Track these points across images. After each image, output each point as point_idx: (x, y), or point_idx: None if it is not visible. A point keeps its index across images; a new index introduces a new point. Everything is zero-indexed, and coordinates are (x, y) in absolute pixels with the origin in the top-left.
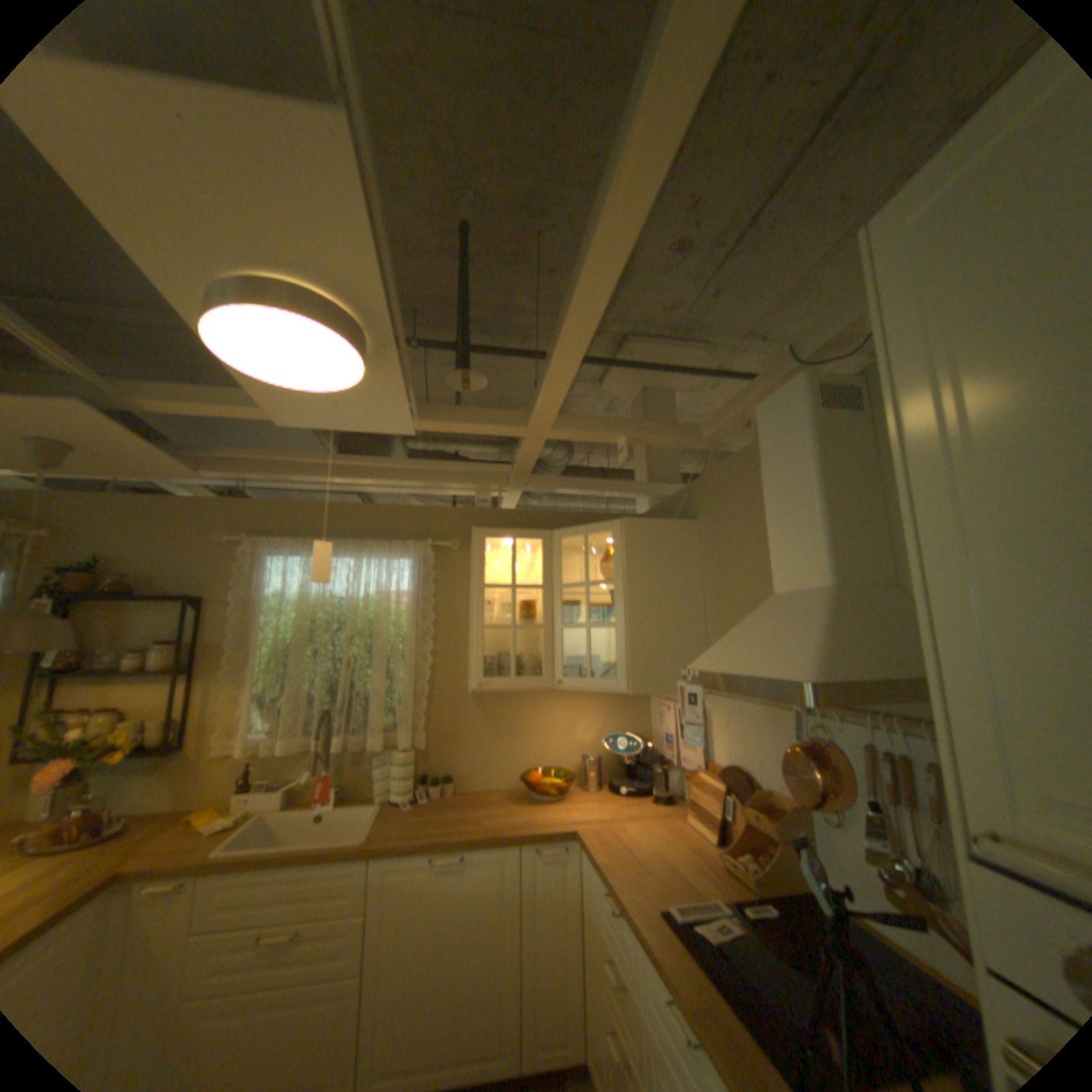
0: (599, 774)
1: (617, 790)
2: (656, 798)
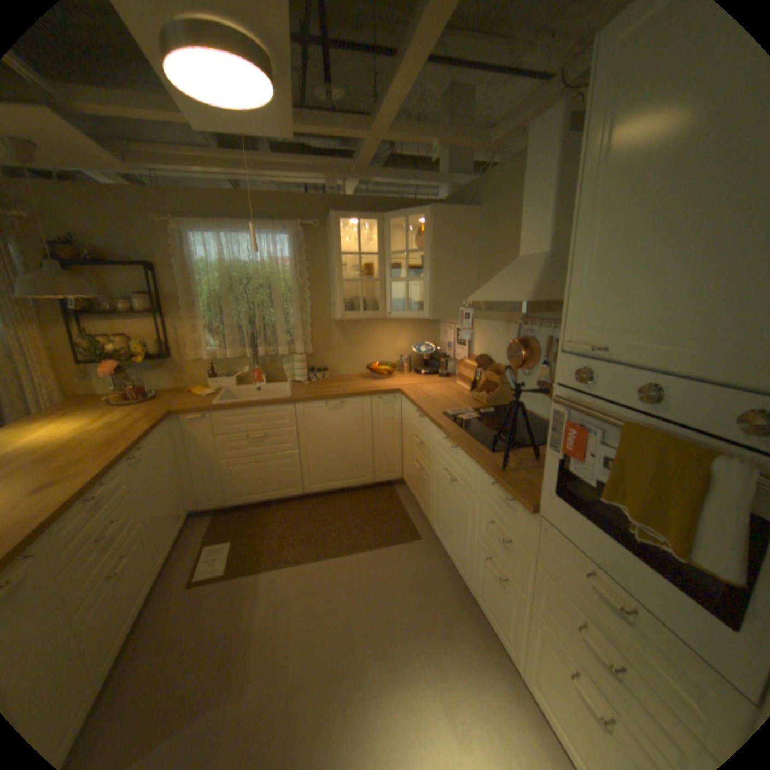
0: (409, 364)
1: (419, 372)
2: (439, 374)
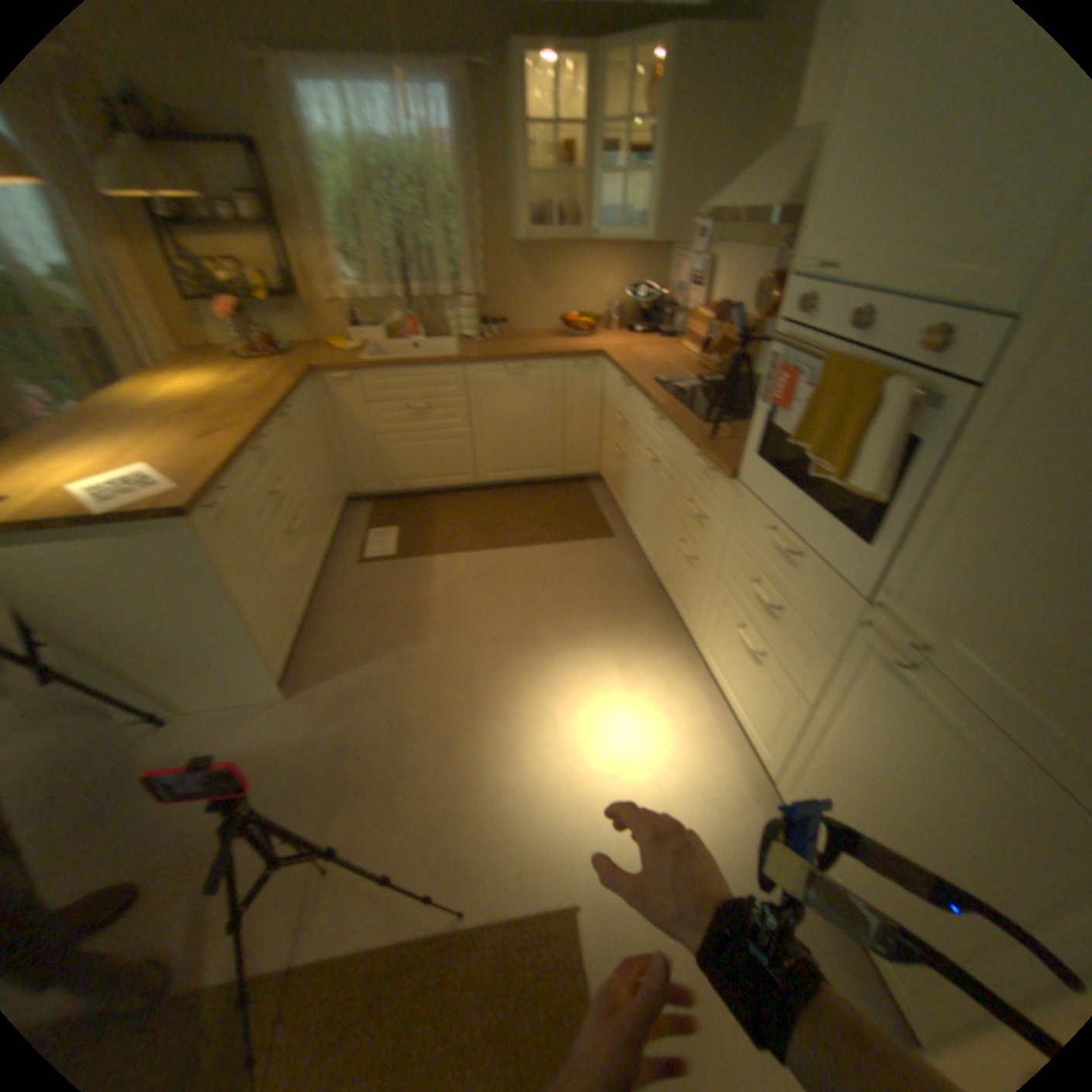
0: (621, 318)
1: (634, 330)
2: (663, 334)
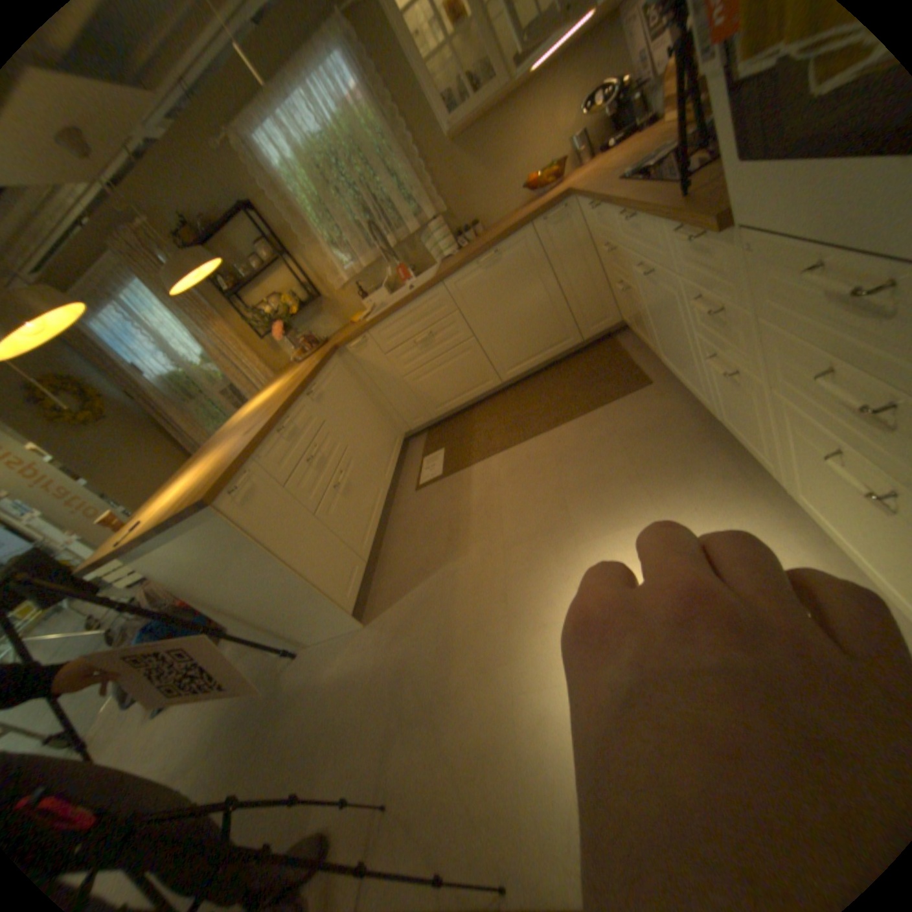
0: (588, 141)
1: (606, 143)
2: (640, 123)
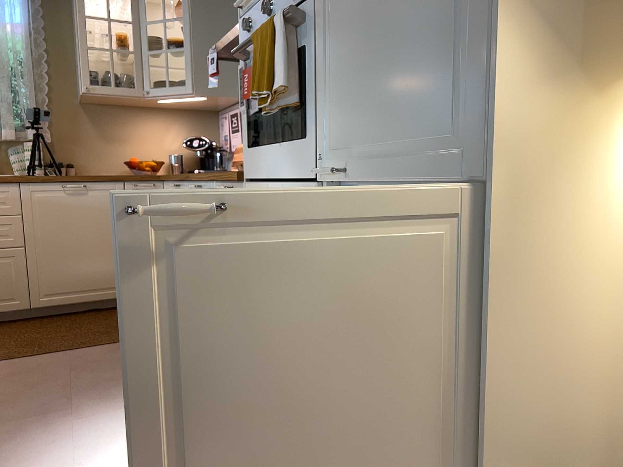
0: (180, 163)
1: (192, 169)
2: (215, 169)
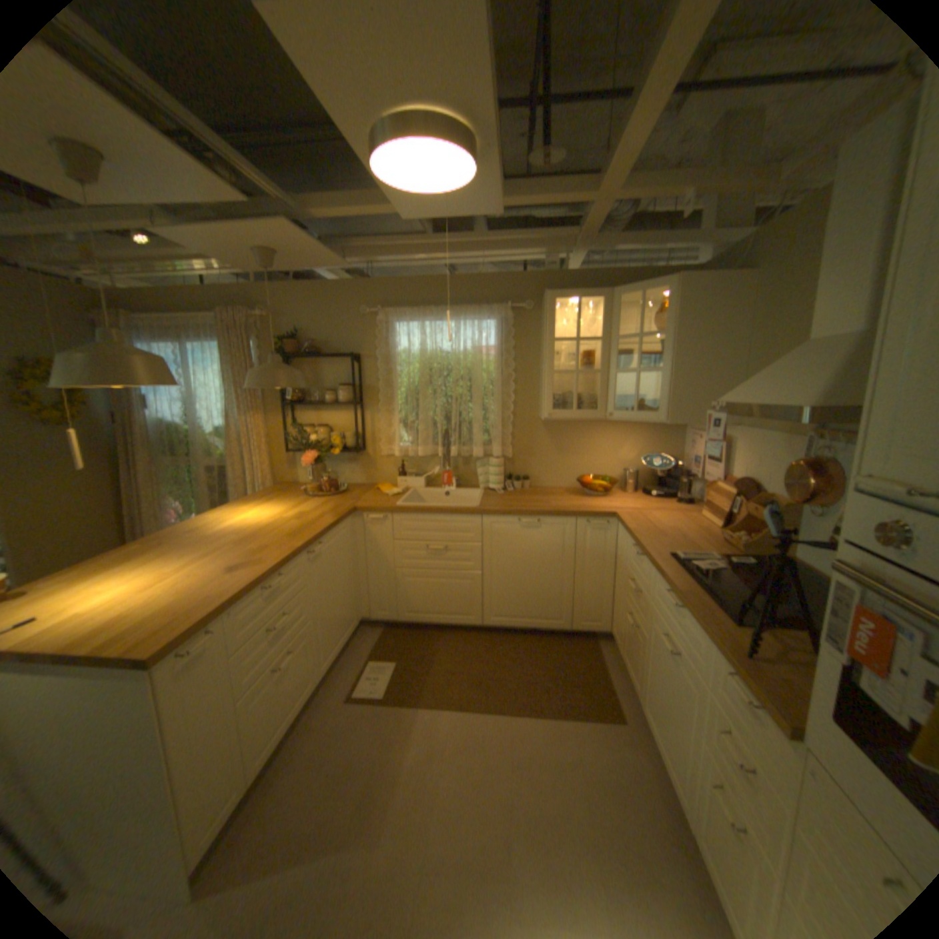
0: (636, 481)
1: (649, 492)
2: (679, 498)
